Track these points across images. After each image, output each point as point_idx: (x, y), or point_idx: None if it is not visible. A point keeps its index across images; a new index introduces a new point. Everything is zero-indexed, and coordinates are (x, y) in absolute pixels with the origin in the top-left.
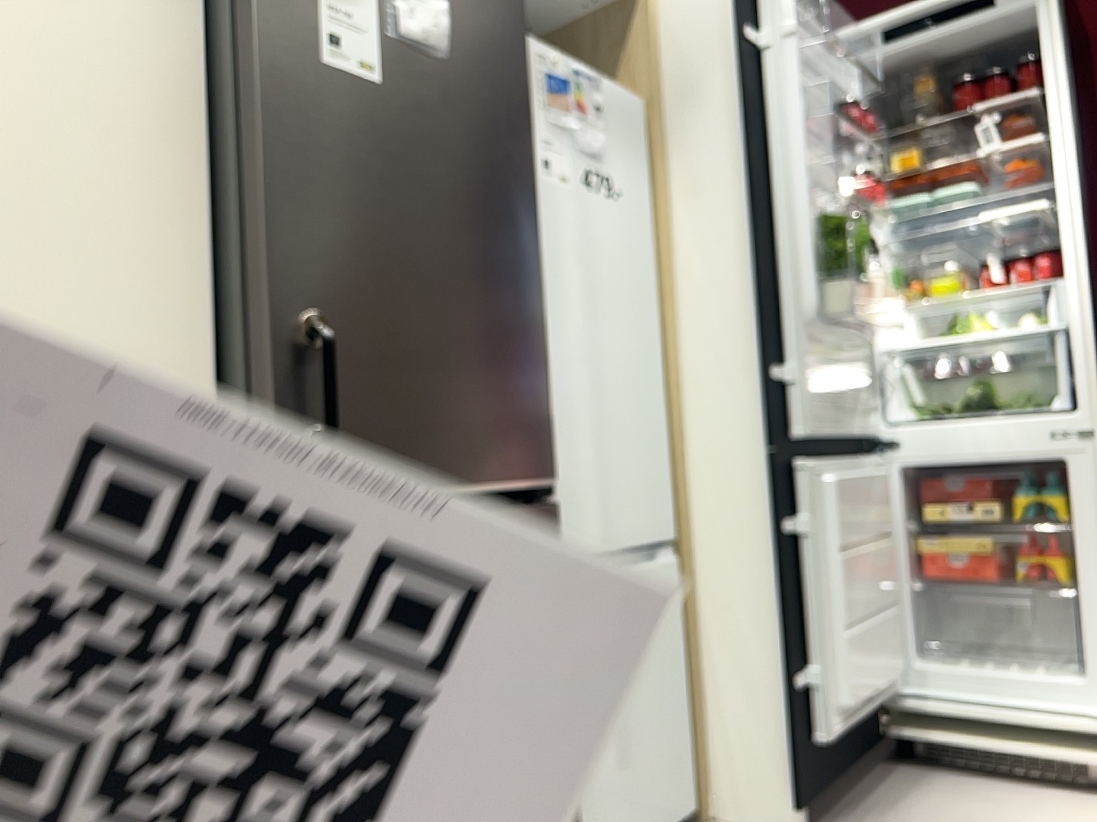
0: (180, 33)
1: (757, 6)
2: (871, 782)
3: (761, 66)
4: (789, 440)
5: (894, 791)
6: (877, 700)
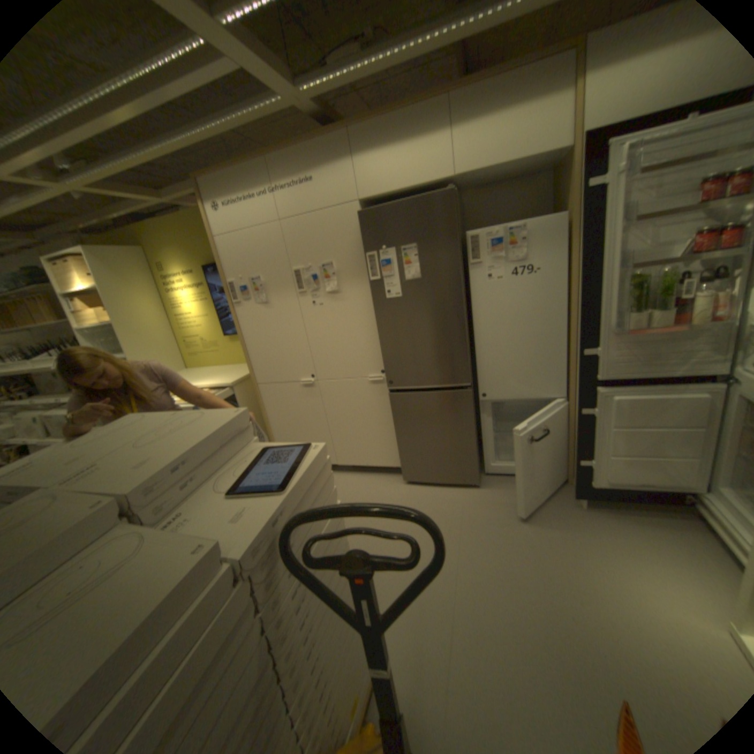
0: (370, 295)
1: (605, 160)
2: (662, 515)
3: (604, 197)
4: (595, 379)
5: (662, 523)
6: (659, 488)
